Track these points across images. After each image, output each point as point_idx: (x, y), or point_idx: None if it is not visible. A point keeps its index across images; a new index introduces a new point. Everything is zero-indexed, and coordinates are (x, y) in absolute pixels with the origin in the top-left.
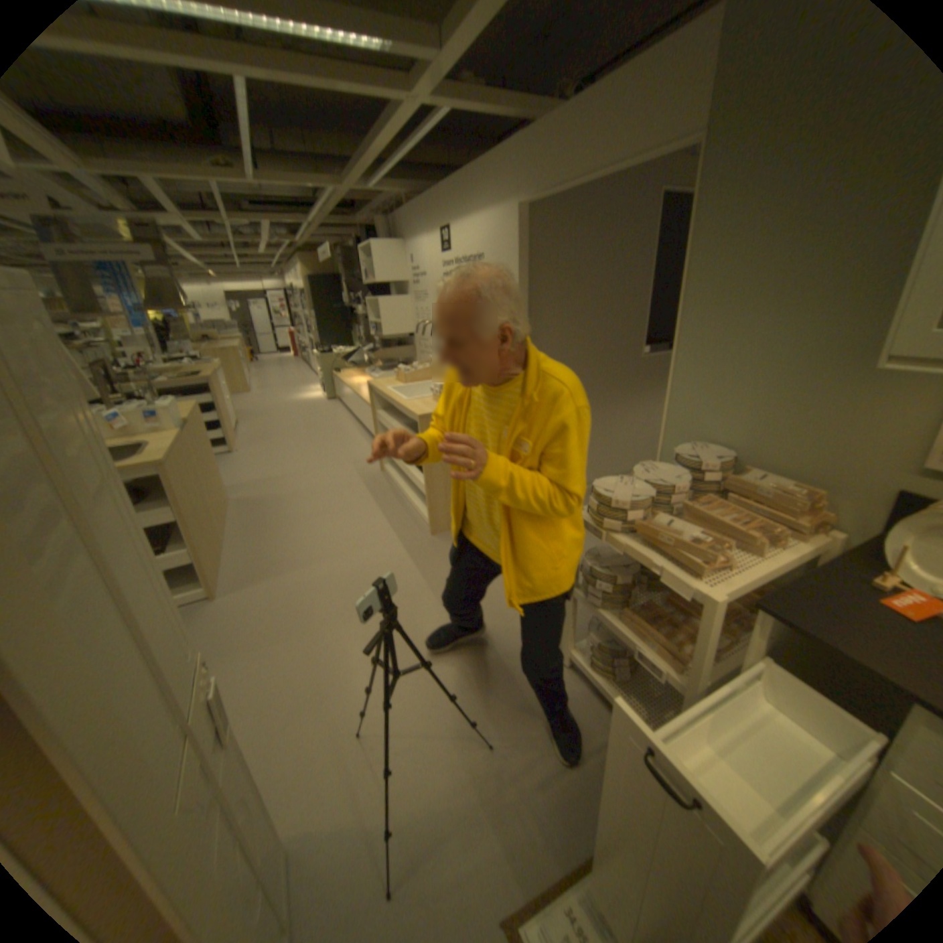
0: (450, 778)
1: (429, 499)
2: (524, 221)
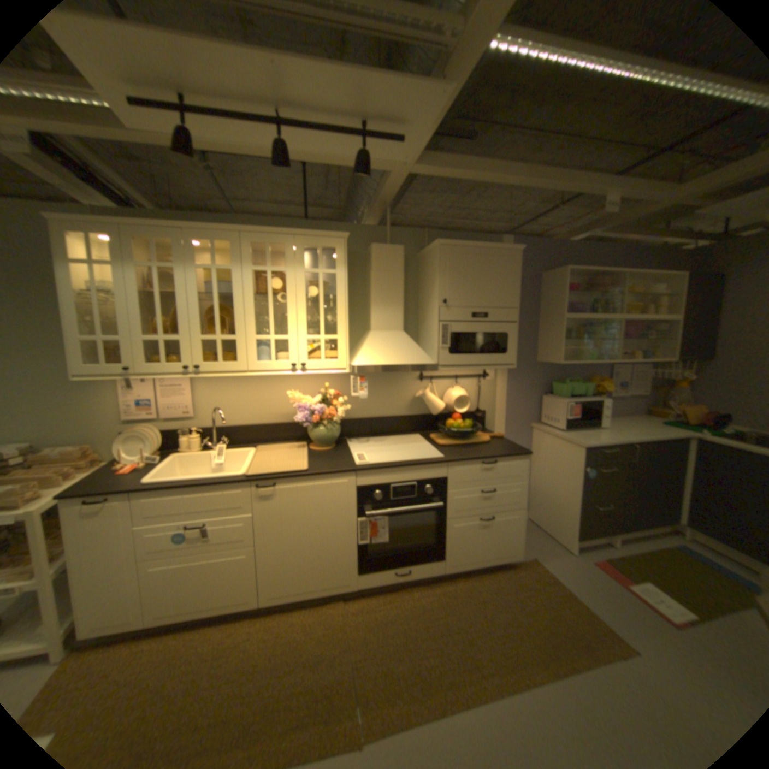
0: None
1: None
2: None
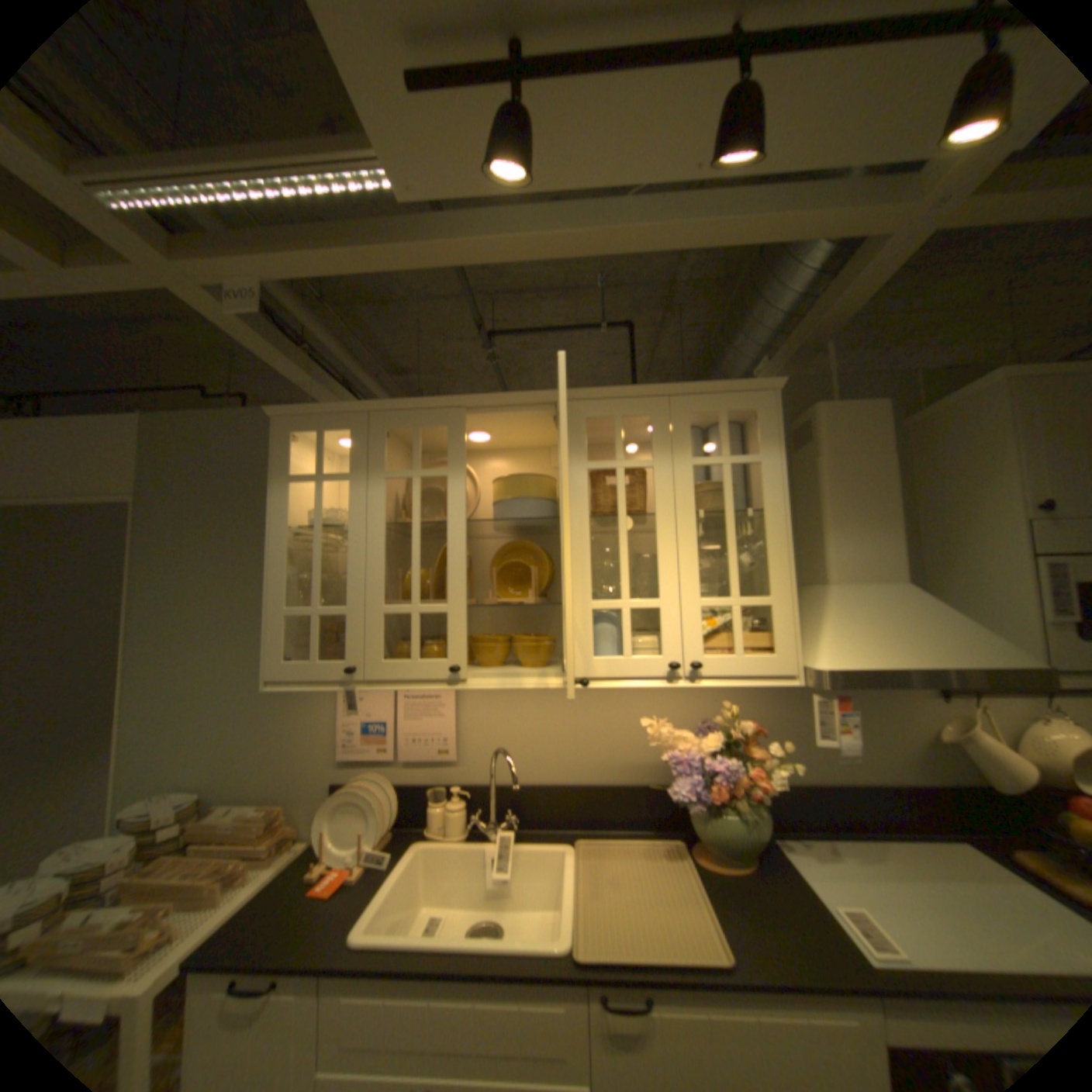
0: None
1: None
2: None
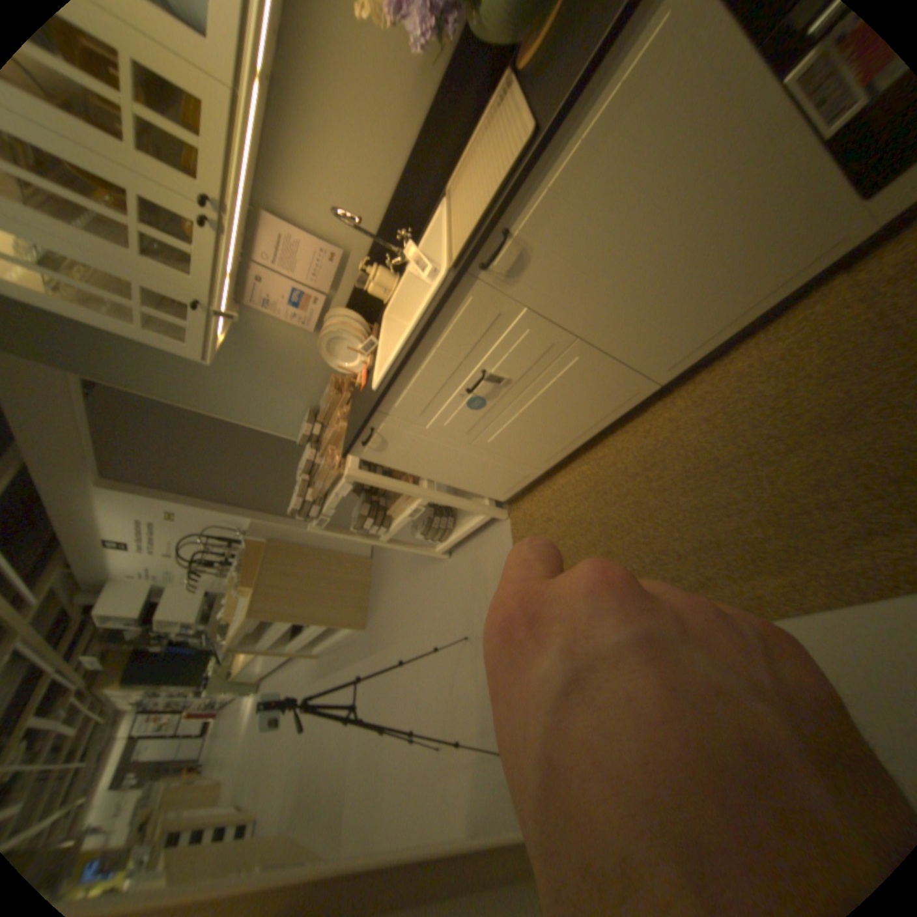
0: (470, 677)
1: (328, 623)
2: (112, 482)
